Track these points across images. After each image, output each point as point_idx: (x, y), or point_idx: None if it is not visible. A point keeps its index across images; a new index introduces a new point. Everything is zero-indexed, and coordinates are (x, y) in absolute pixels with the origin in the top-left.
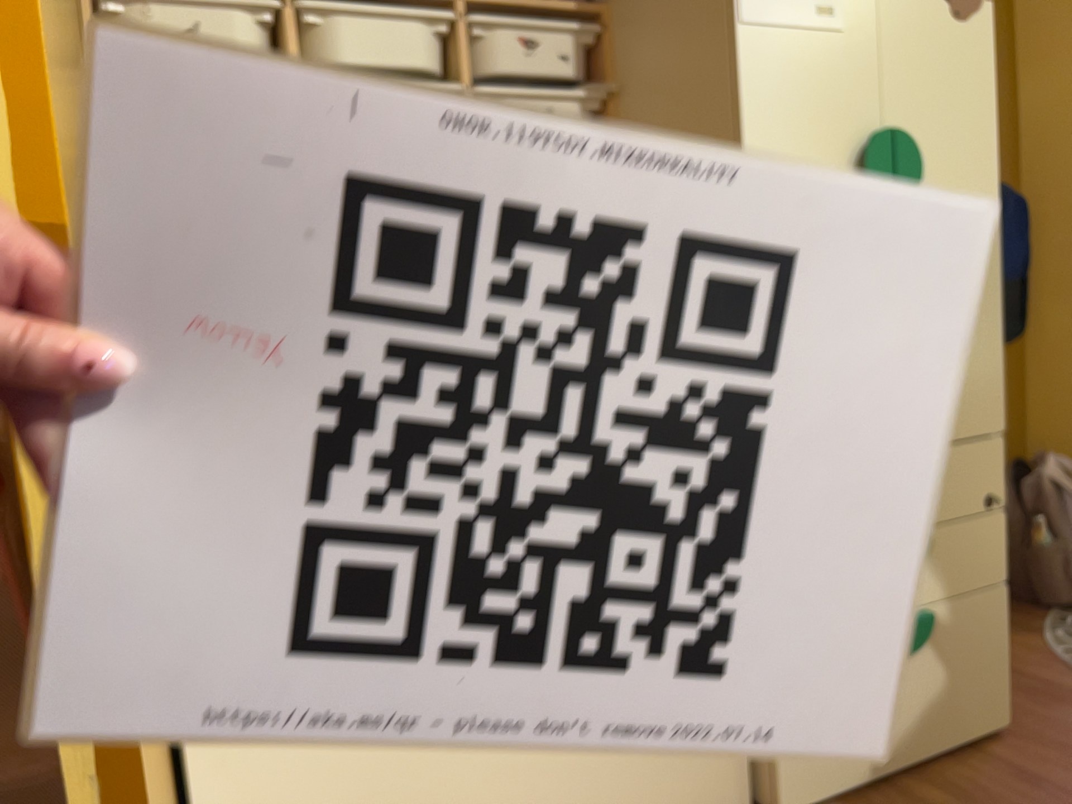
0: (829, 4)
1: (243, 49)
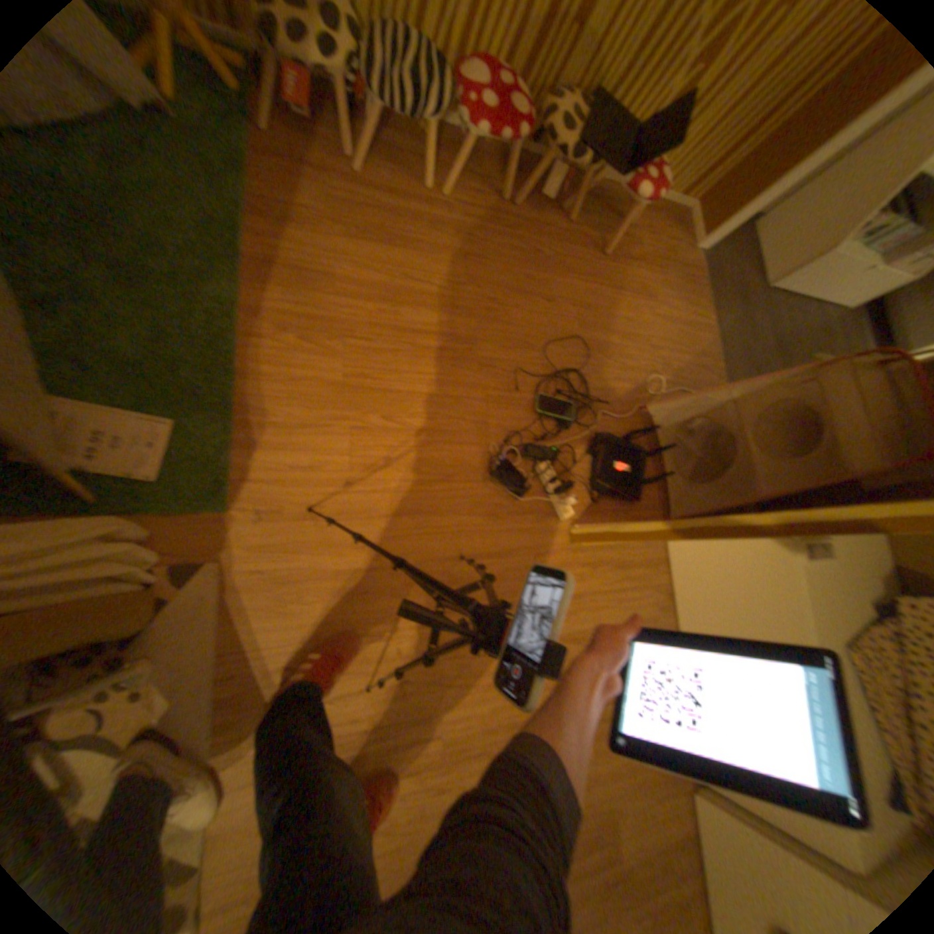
0: None
1: None
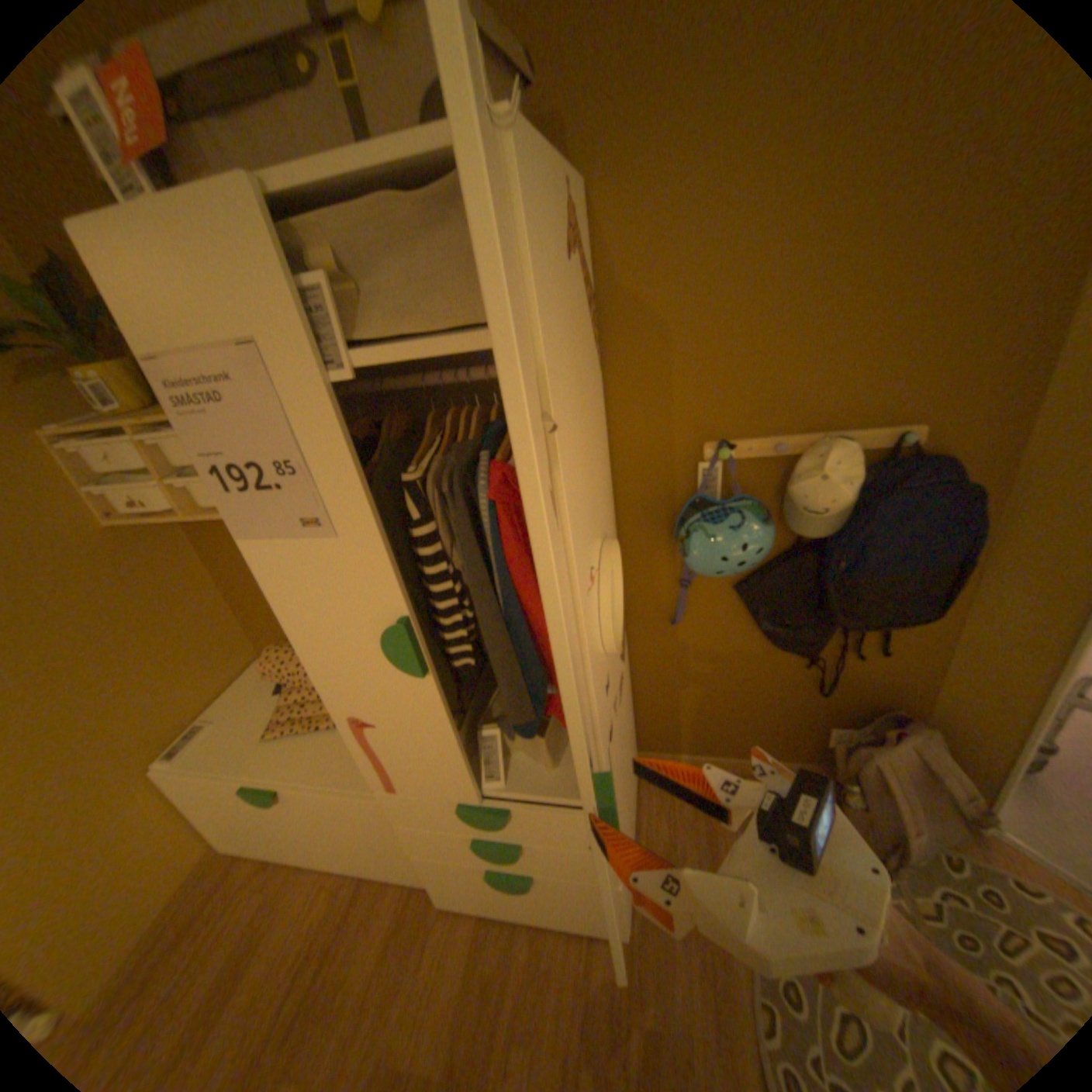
0: (312, 519)
1: (126, 467)
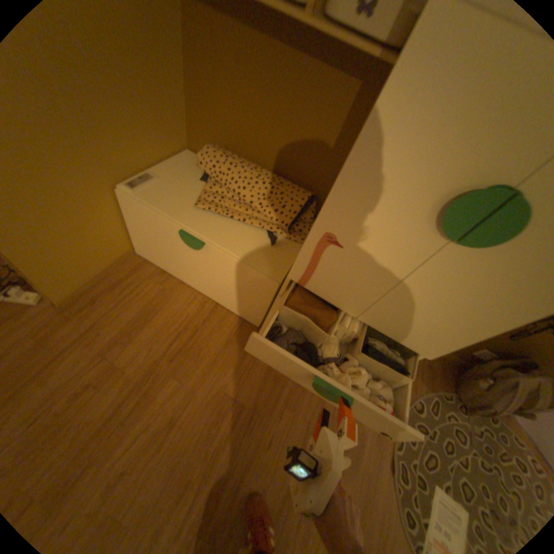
0: None
1: None
